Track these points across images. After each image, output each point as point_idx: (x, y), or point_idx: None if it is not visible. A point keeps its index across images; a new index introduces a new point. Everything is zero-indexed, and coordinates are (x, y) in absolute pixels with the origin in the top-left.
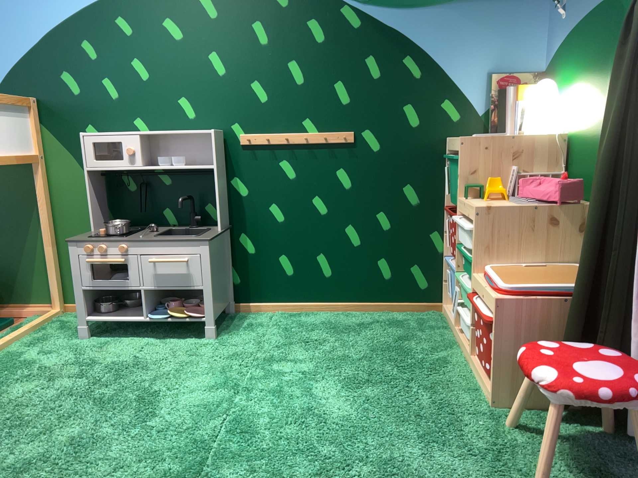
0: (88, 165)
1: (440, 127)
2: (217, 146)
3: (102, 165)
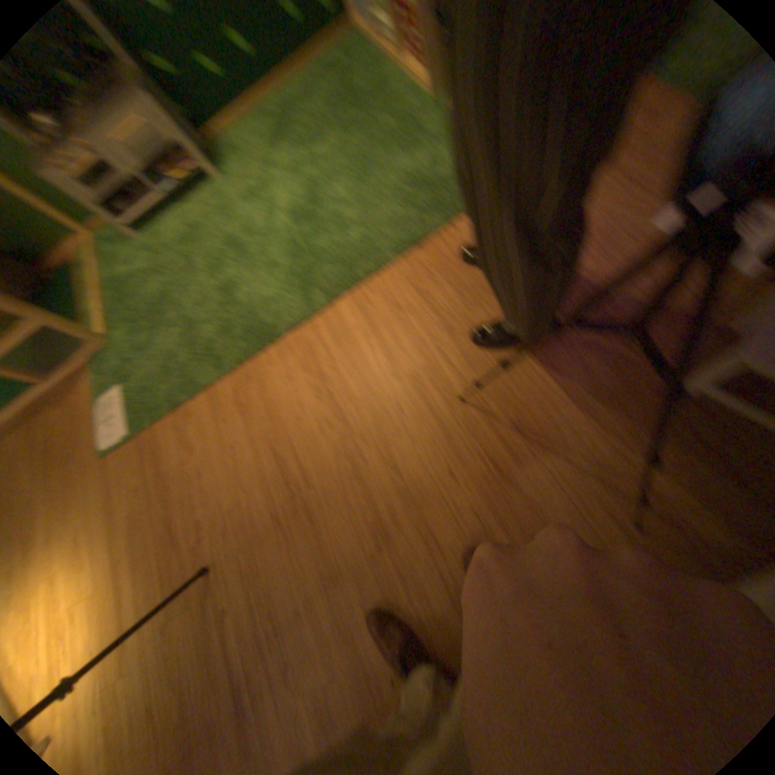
0: None
1: None
2: None
3: None
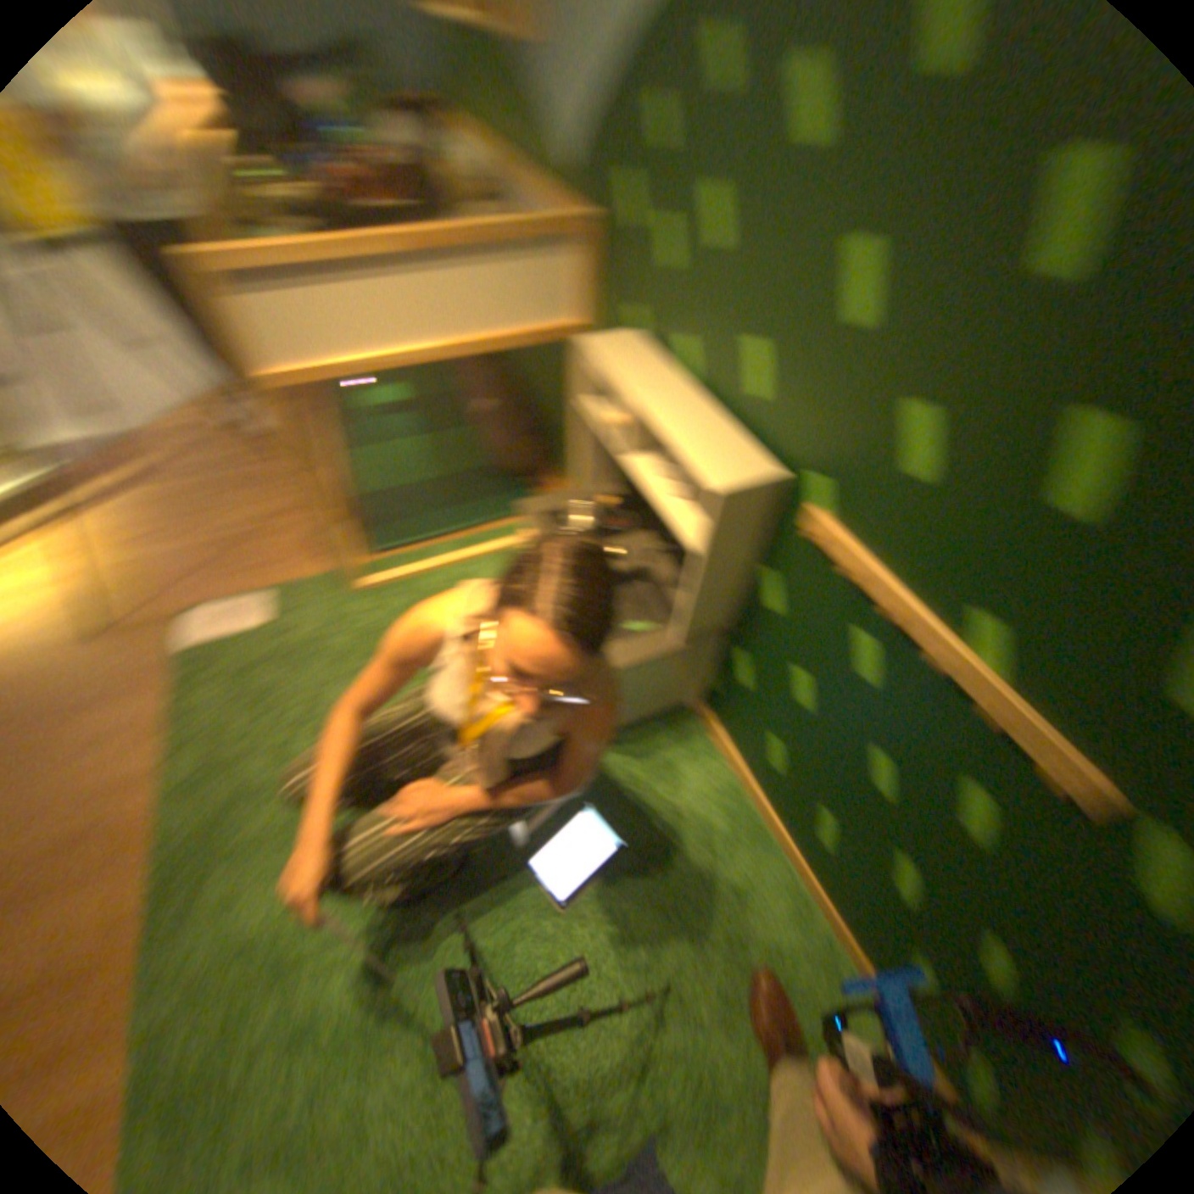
0: (581, 403)
1: None
2: (760, 504)
3: (591, 416)
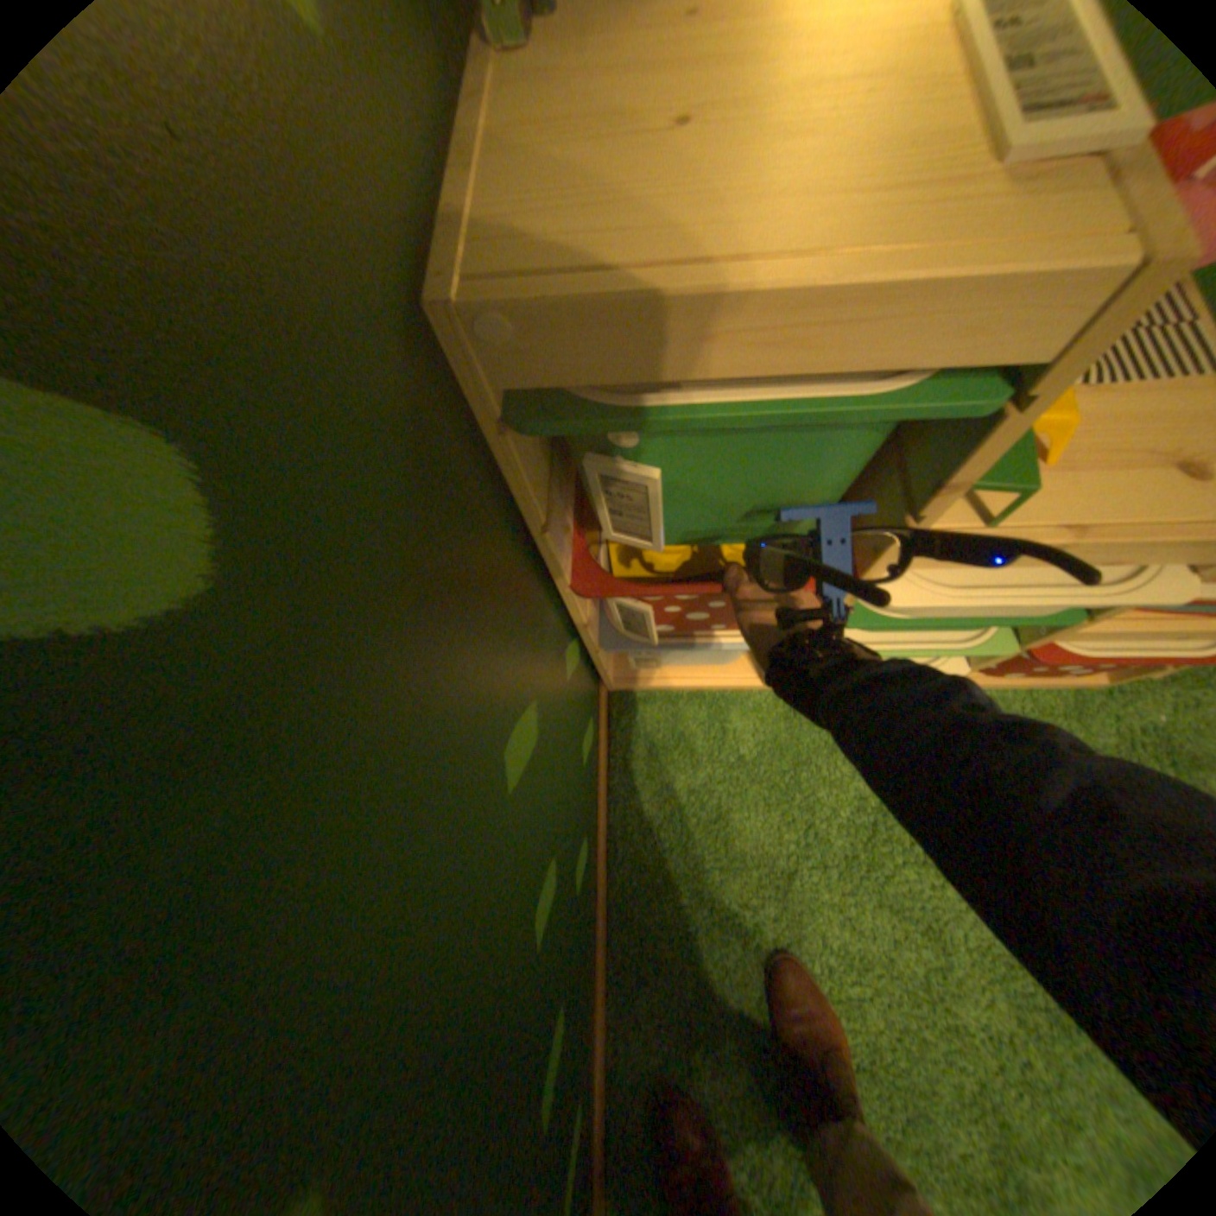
0: None
1: (334, 204)
2: None
3: None
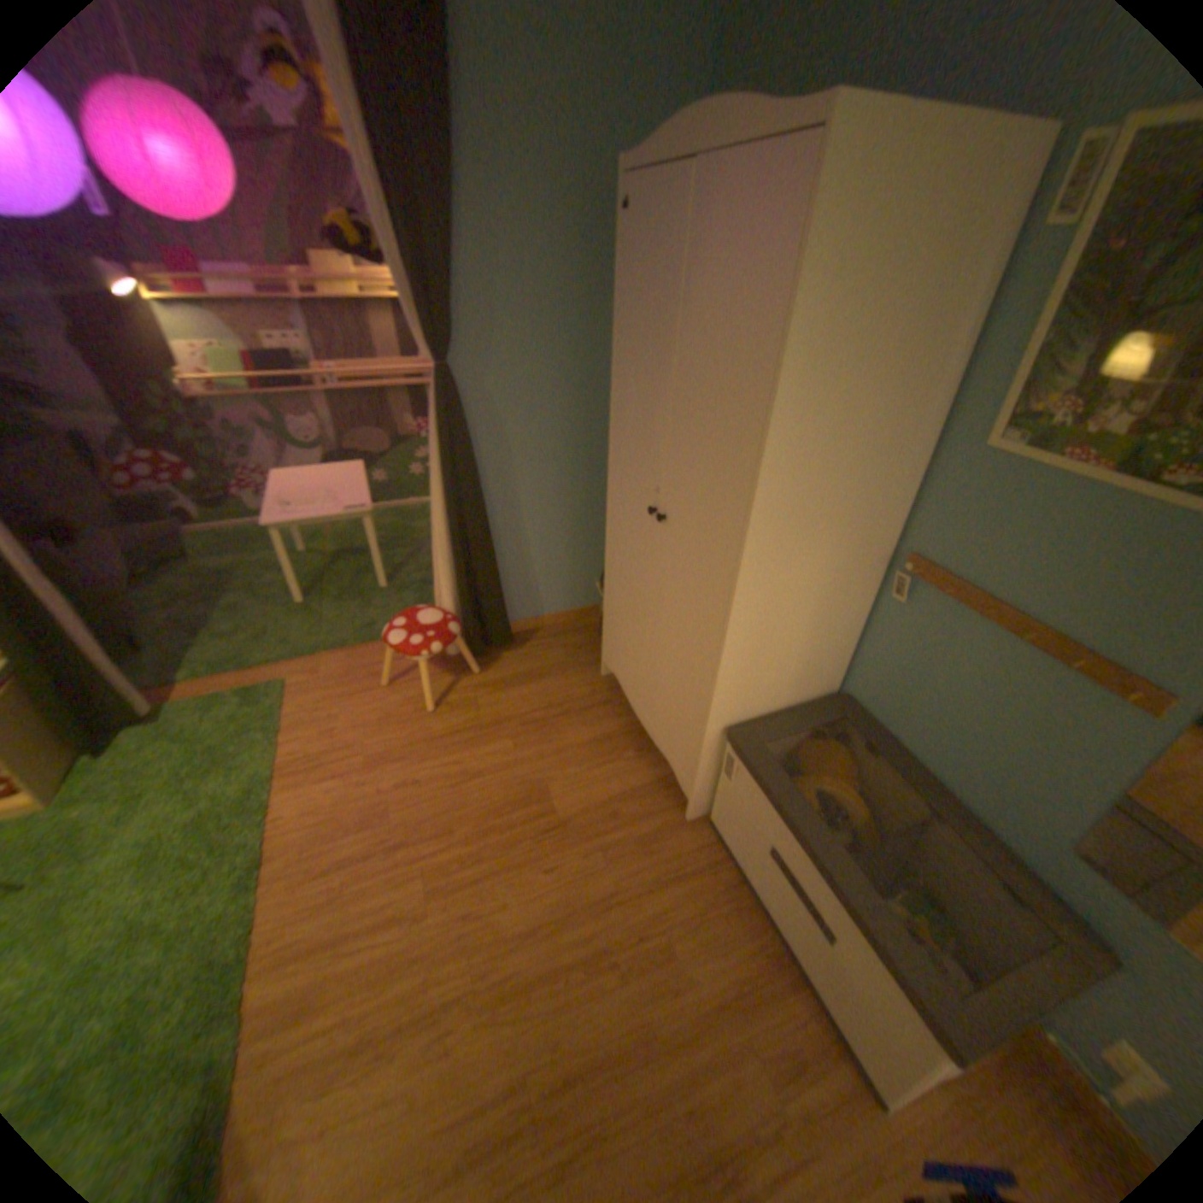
0: None
1: None
2: None
3: None
